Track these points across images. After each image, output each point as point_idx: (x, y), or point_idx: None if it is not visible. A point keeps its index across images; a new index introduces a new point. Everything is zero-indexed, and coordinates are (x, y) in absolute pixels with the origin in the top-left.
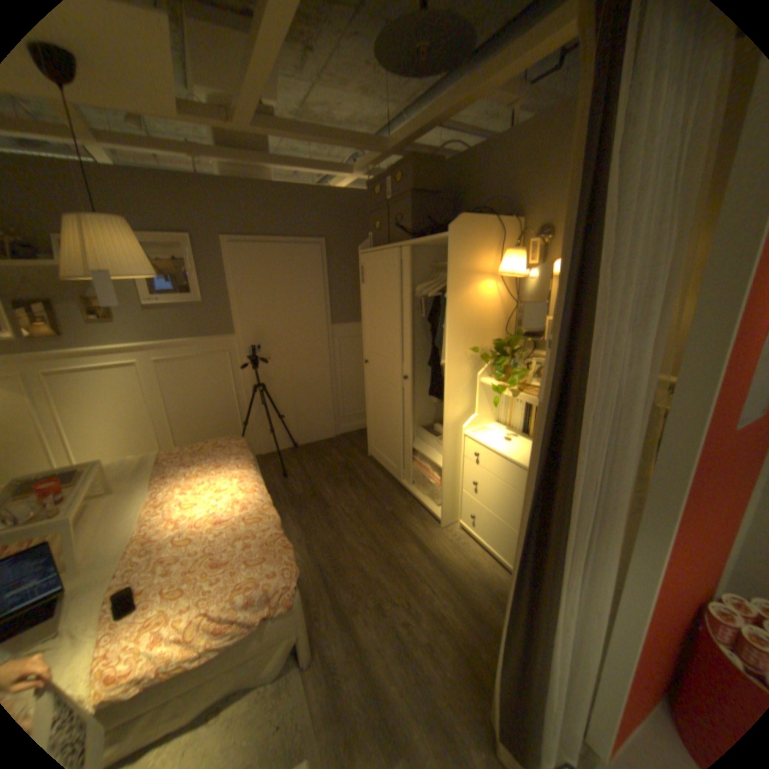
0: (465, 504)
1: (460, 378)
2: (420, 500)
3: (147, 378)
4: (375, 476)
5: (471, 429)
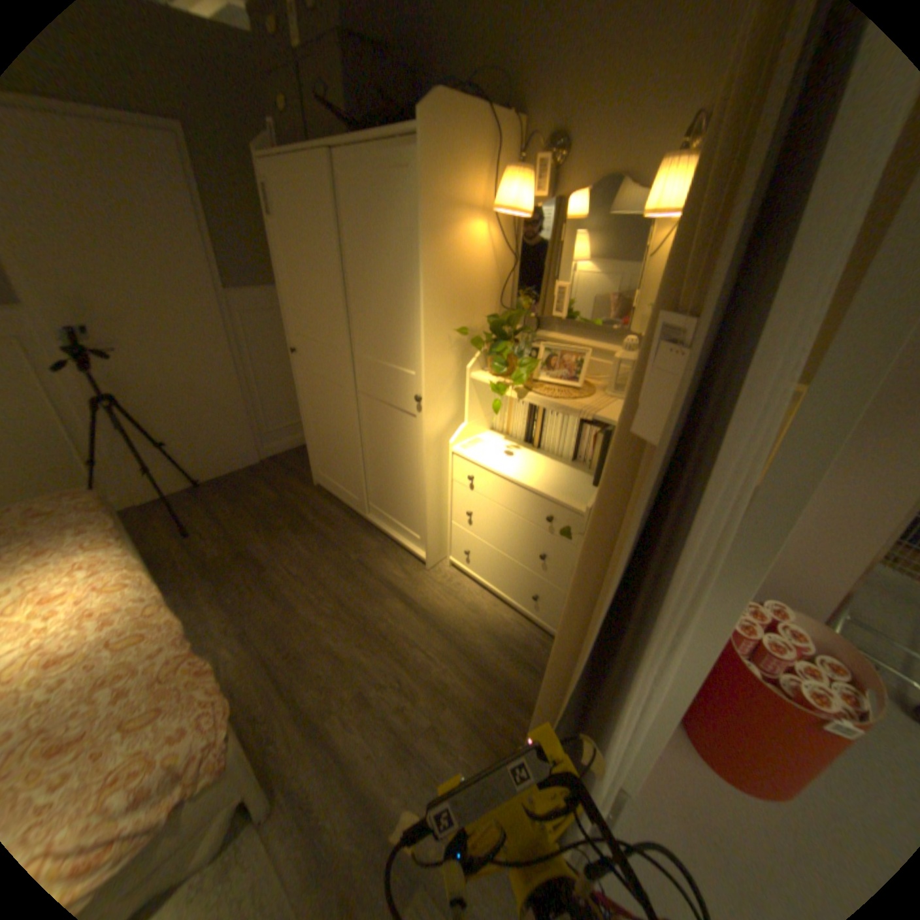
0: (456, 538)
1: (444, 373)
2: (395, 537)
3: None
4: (329, 512)
5: (461, 443)
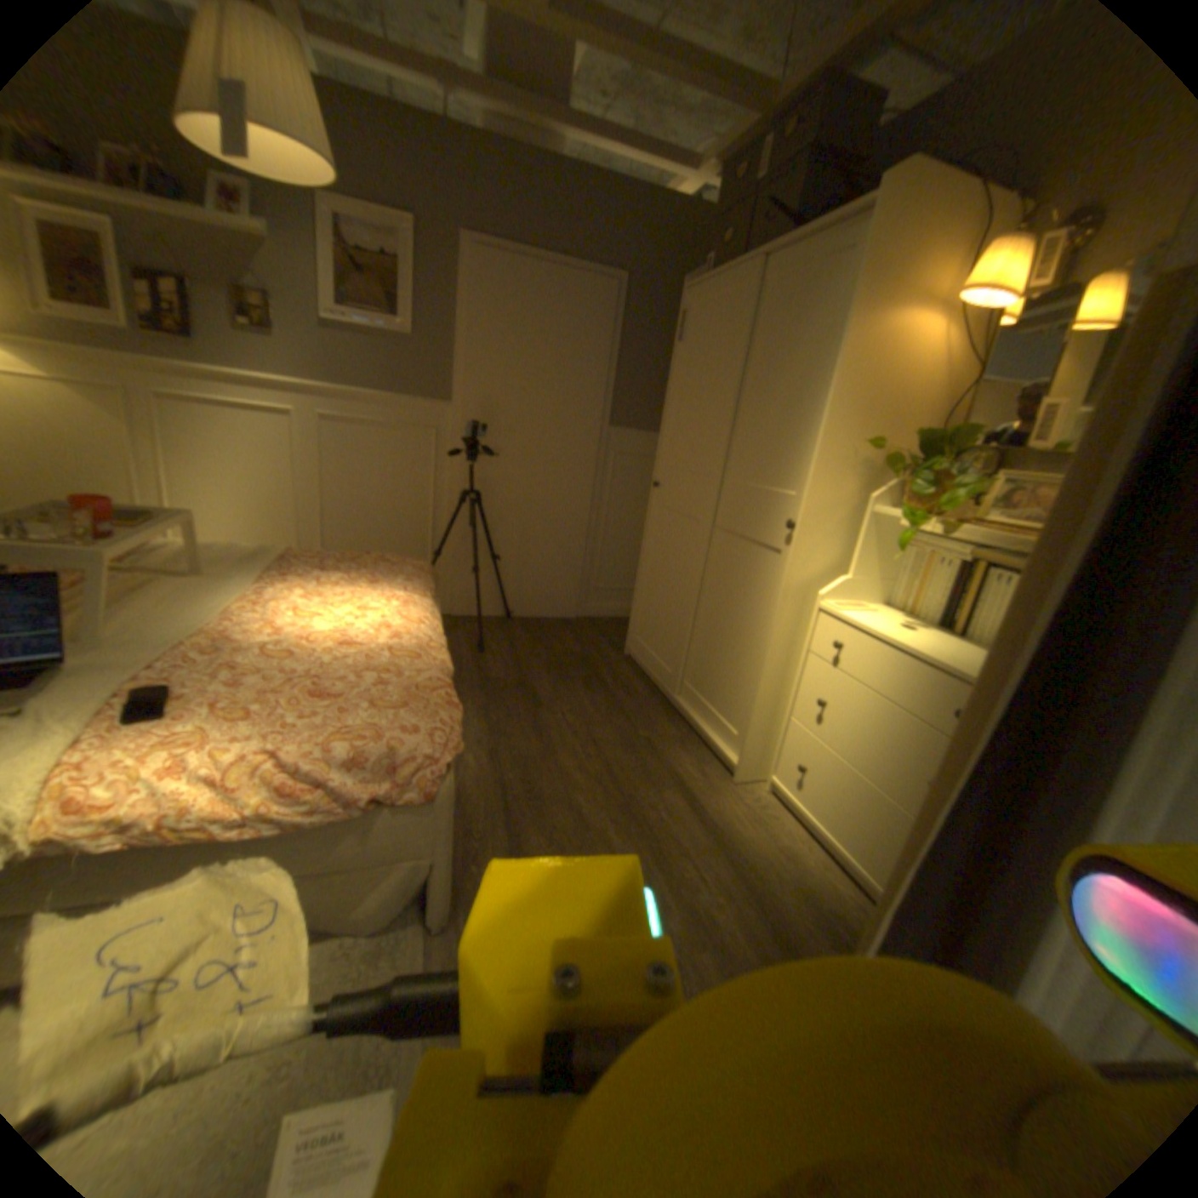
0: (792, 746)
1: (837, 497)
2: (703, 730)
3: (304, 441)
4: (630, 683)
5: (836, 601)
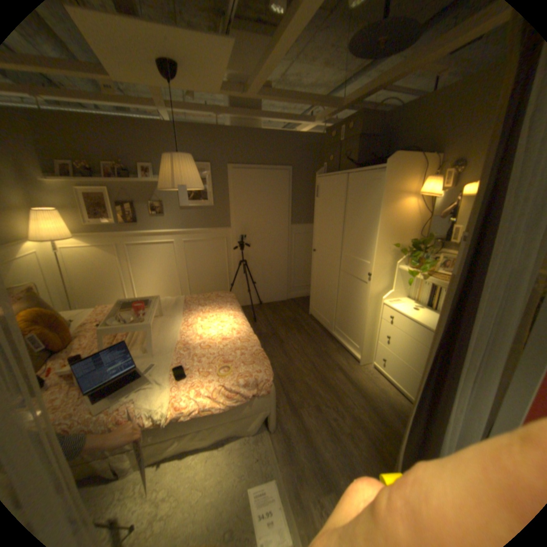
0: (379, 352)
1: (384, 264)
2: (345, 346)
3: (178, 251)
4: (313, 327)
5: (389, 300)
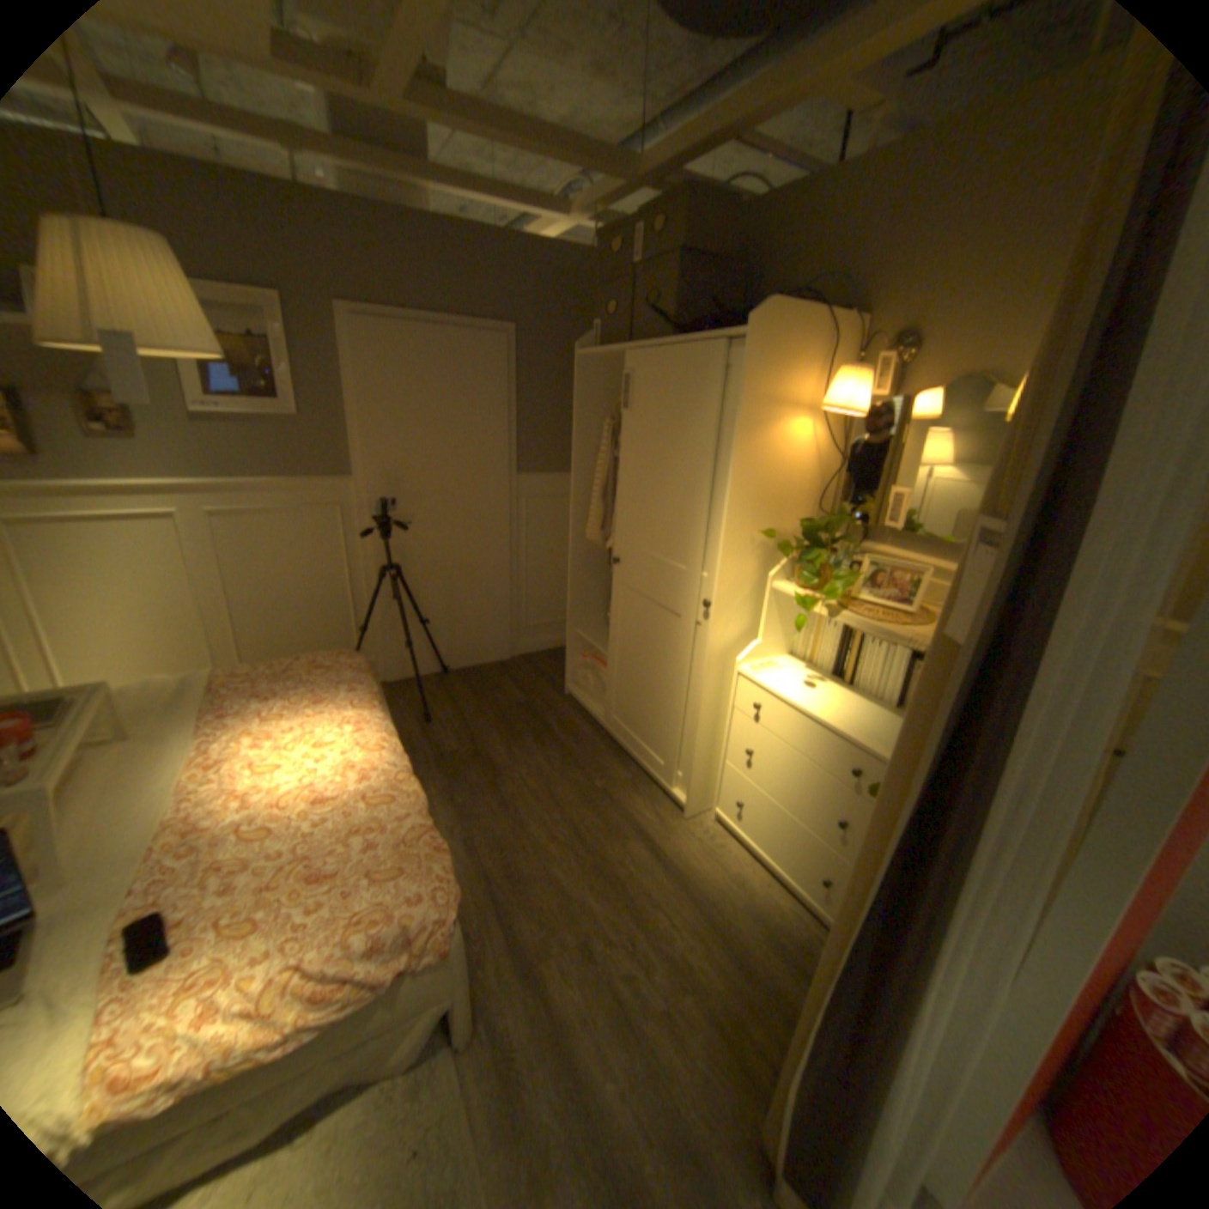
0: (728, 784)
1: (741, 579)
2: (651, 771)
3: (196, 541)
4: (577, 727)
5: (750, 664)
